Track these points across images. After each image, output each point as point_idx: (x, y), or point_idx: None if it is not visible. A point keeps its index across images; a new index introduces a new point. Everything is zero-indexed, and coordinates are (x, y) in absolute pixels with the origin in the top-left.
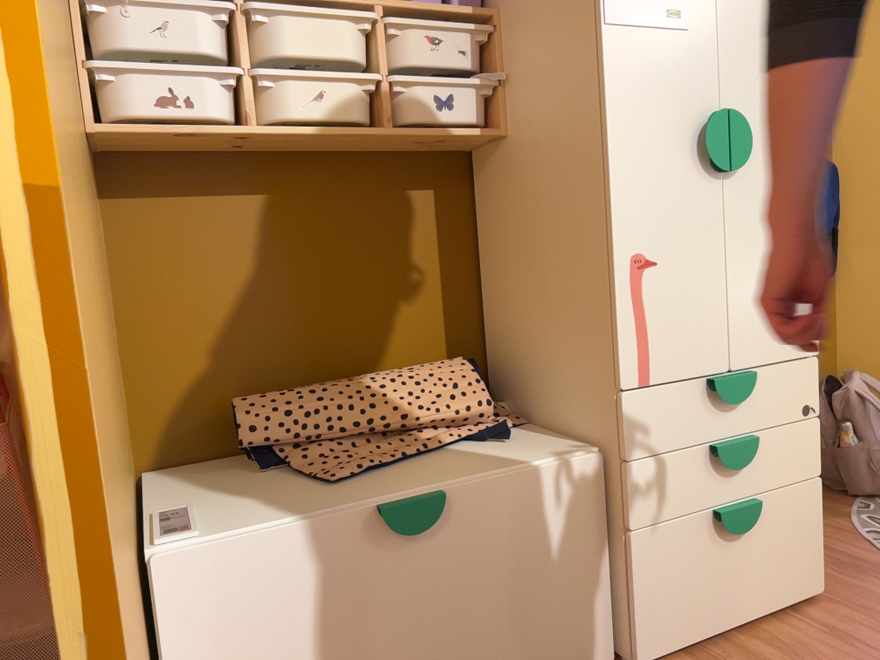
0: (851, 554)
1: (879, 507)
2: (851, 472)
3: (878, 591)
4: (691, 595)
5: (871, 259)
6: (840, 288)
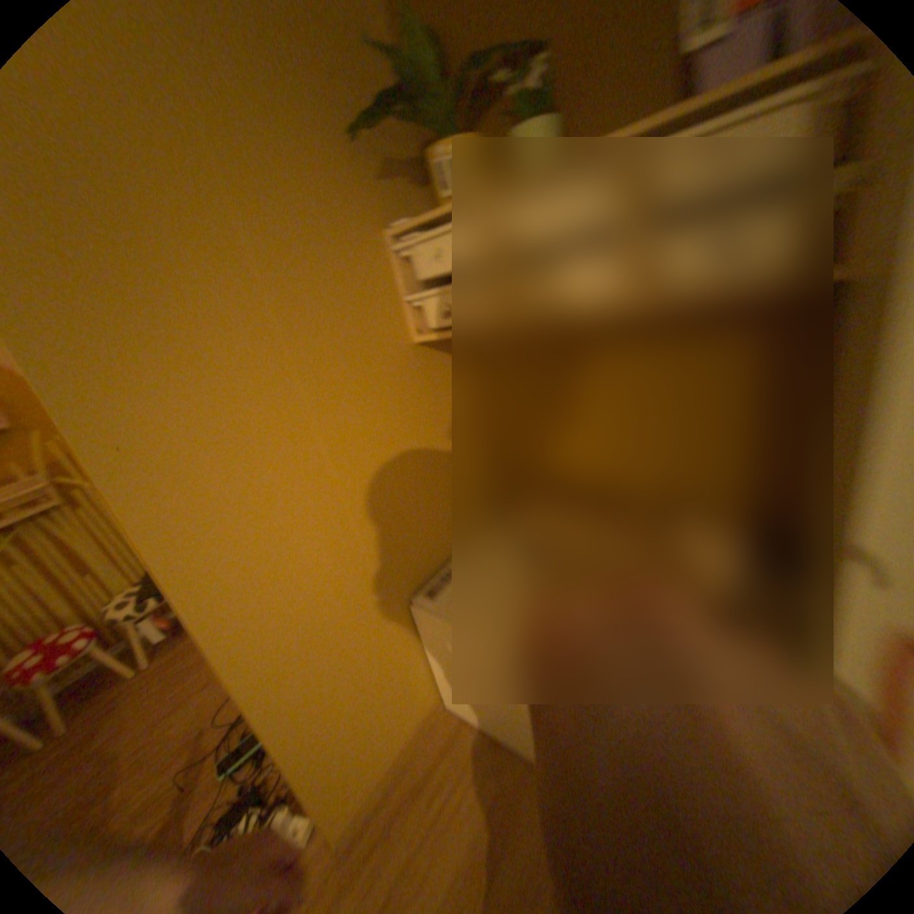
0: None
1: None
2: None
3: None
4: None
5: None
6: None
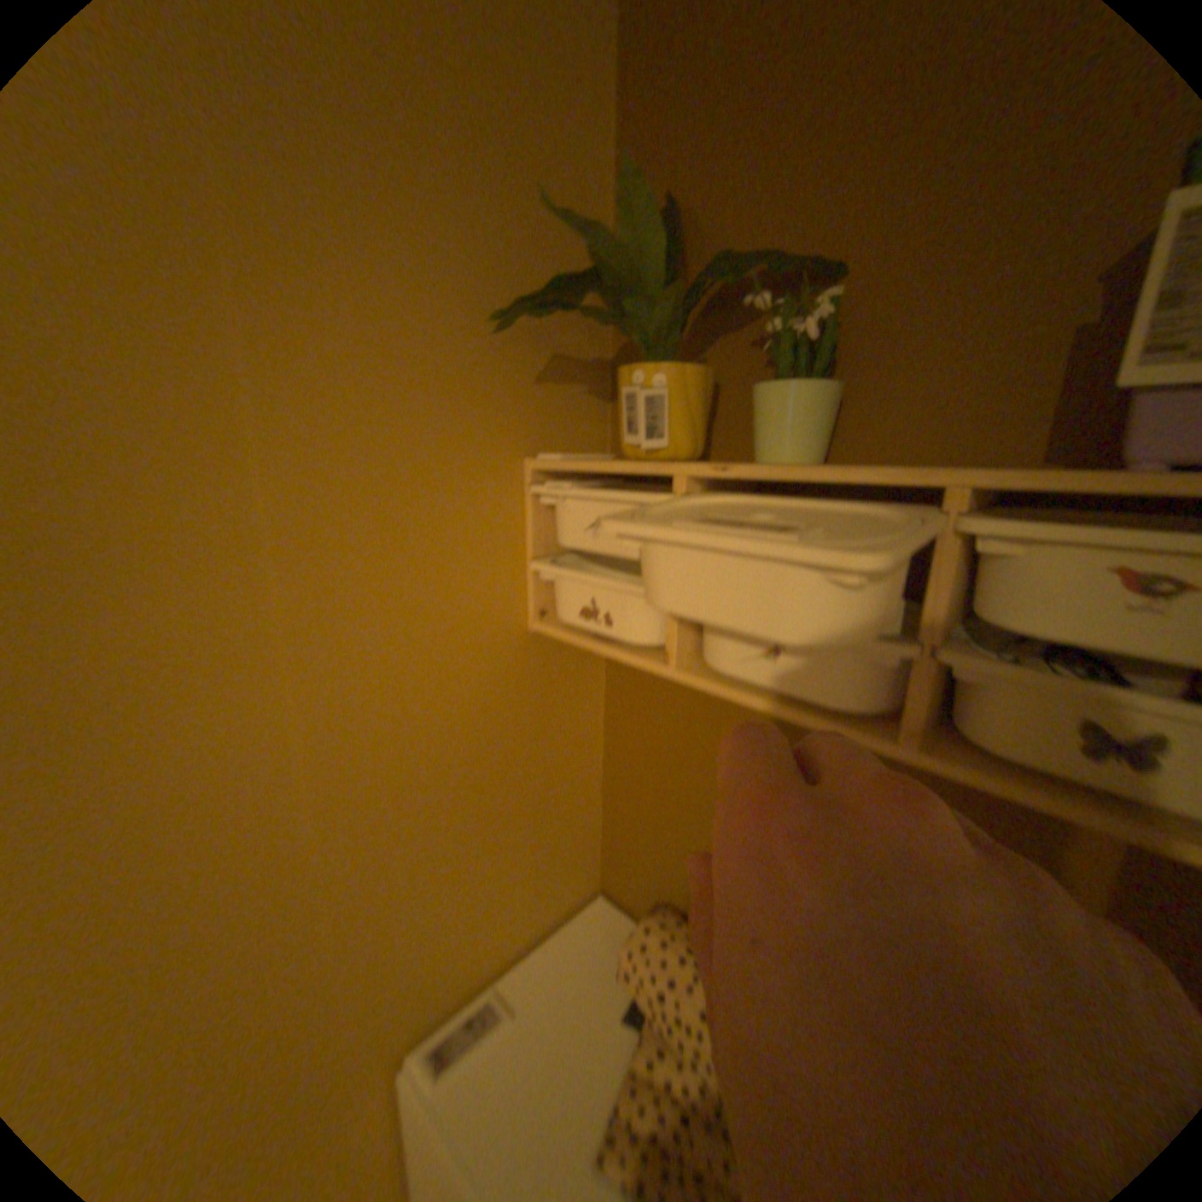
0: None
1: None
2: None
3: None
4: None
5: None
6: None
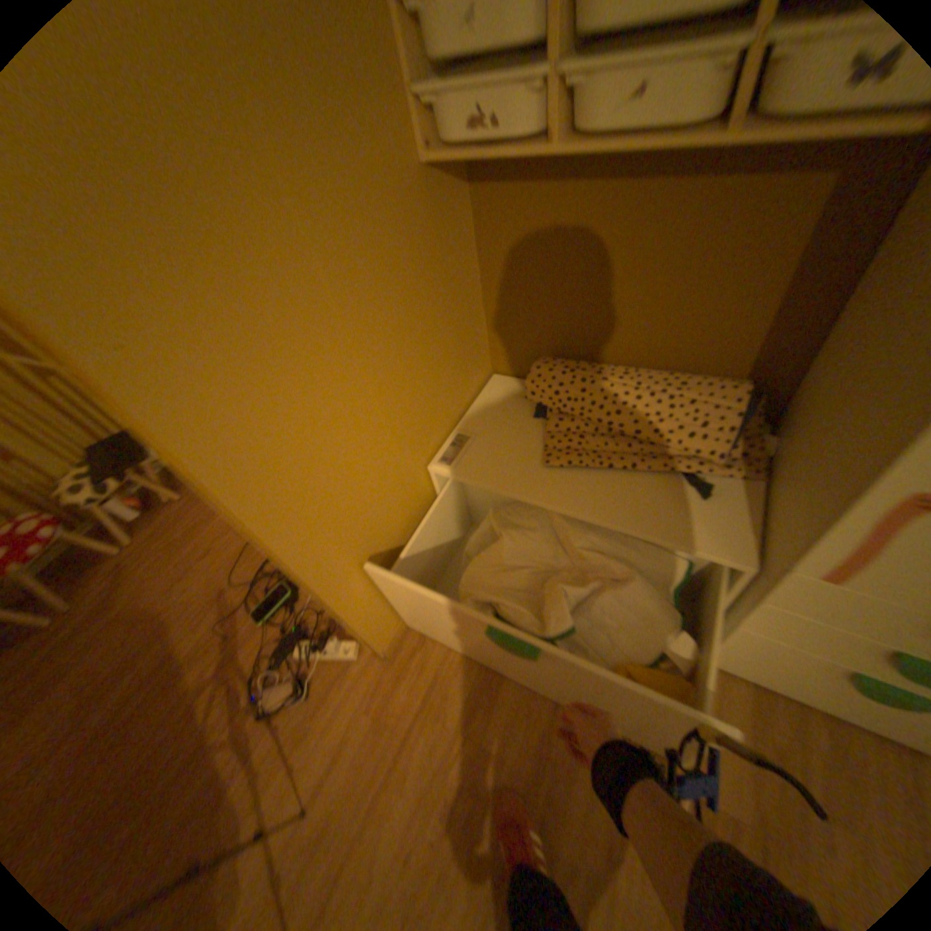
0: None
1: None
2: None
3: None
4: (780, 675)
5: None
6: None
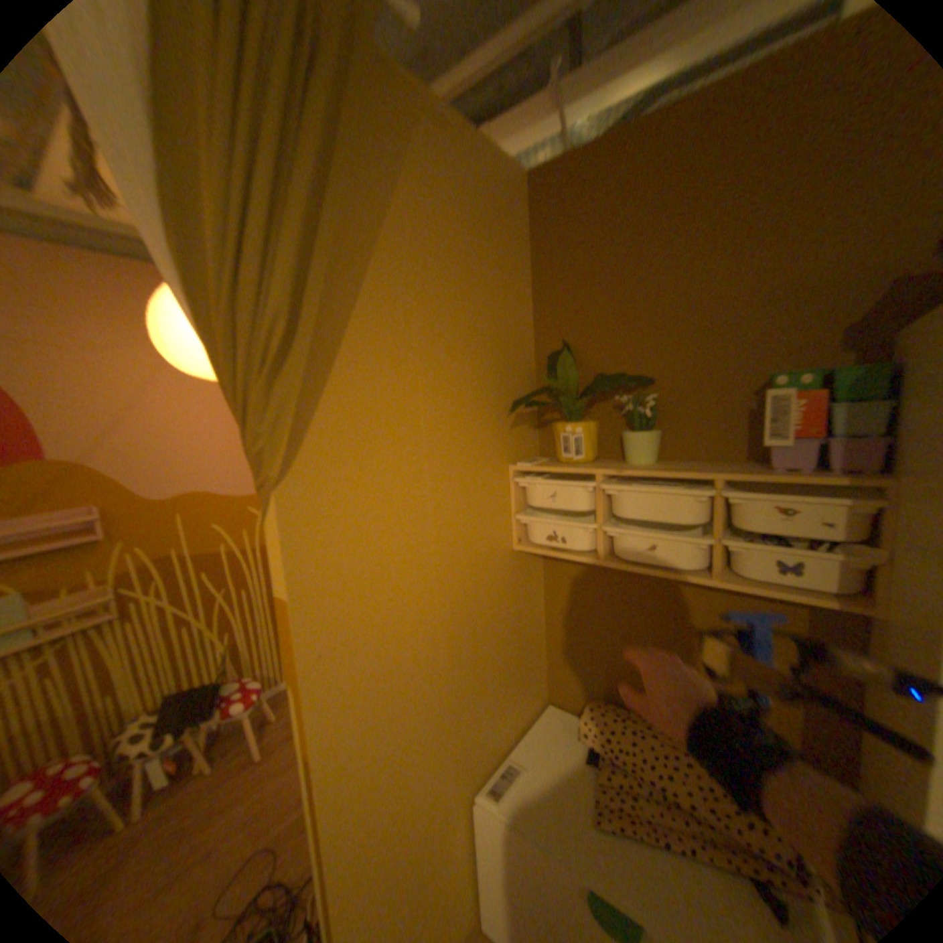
0: None
1: None
2: None
3: None
4: None
5: None
6: None
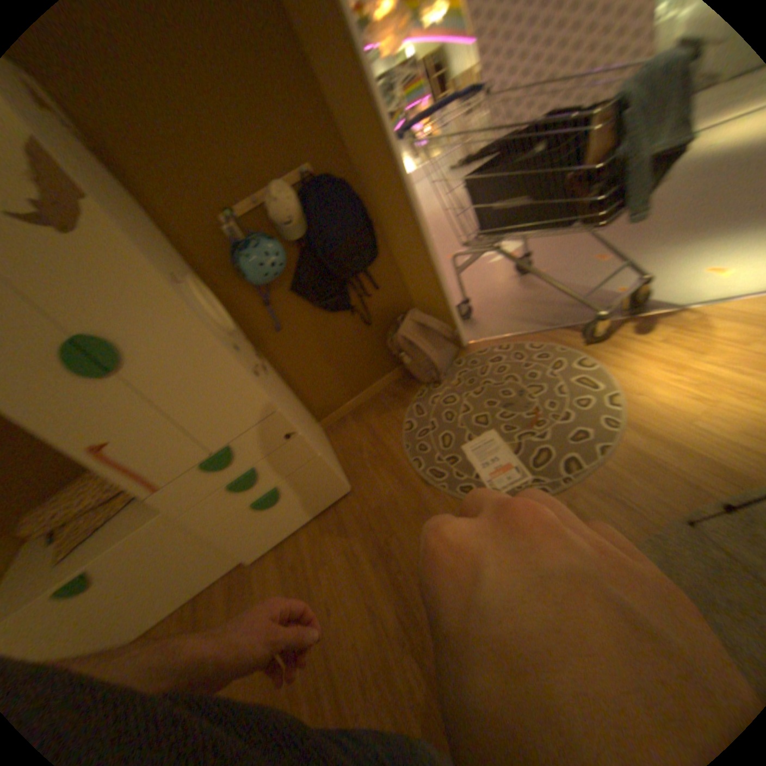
0: (385, 448)
1: (423, 398)
2: (415, 375)
3: (377, 482)
4: (259, 534)
5: (404, 231)
6: (395, 255)
